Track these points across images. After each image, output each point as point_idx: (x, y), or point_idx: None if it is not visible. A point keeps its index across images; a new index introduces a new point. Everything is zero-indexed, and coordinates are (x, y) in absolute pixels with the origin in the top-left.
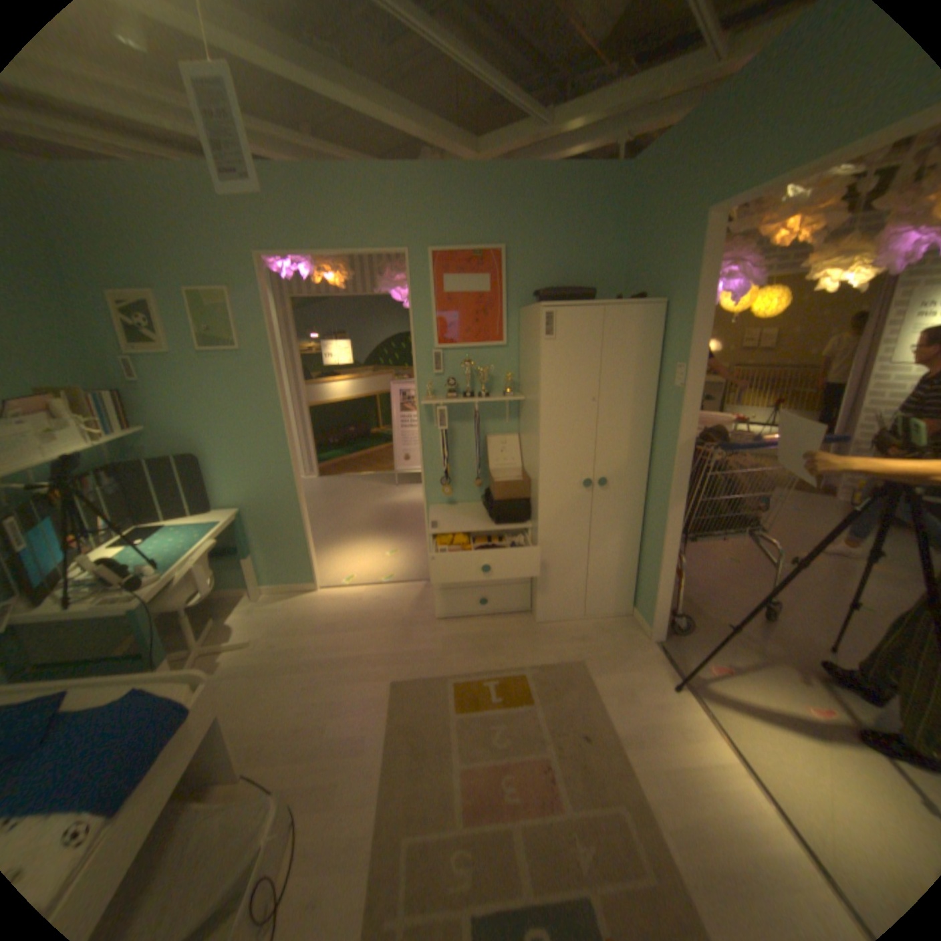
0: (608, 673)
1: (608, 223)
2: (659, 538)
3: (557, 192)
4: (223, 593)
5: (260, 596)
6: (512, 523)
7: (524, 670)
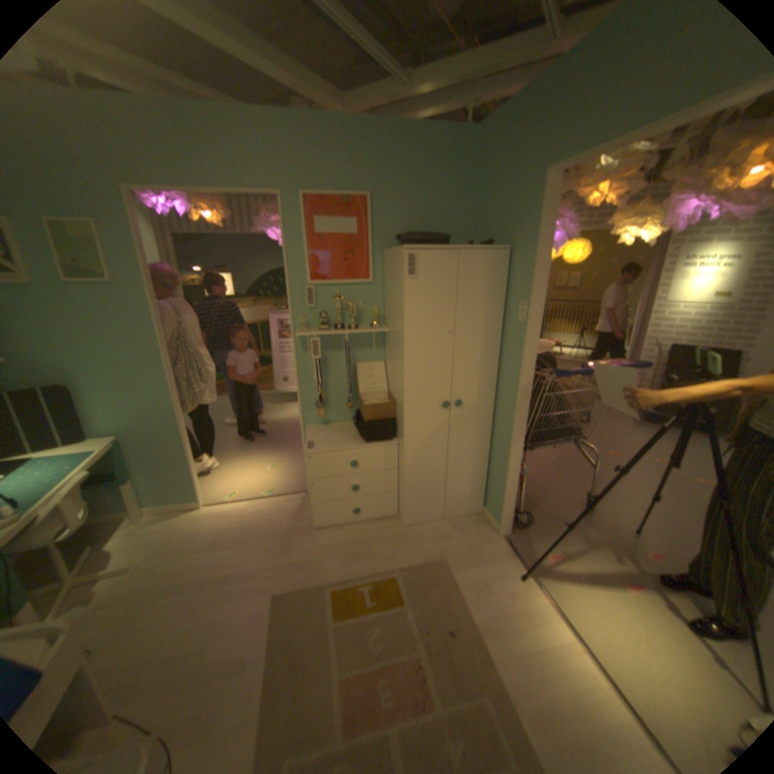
0: (466, 568)
1: (459, 177)
2: (506, 449)
3: (415, 146)
4: (102, 517)
5: (141, 517)
6: (380, 440)
7: (394, 571)
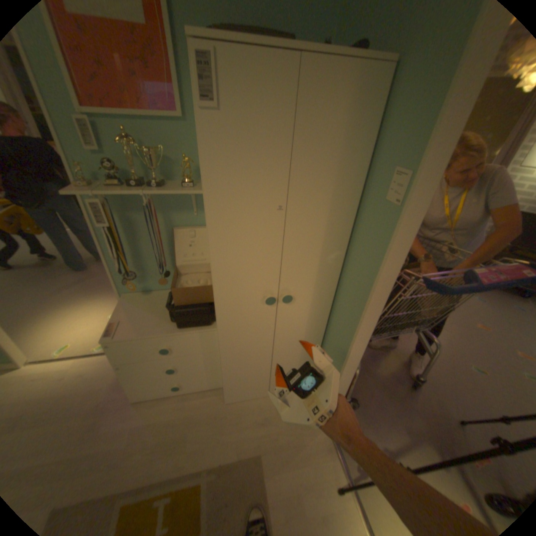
0: (281, 472)
1: None
2: (341, 353)
3: None
4: None
5: None
6: (197, 327)
7: (201, 476)
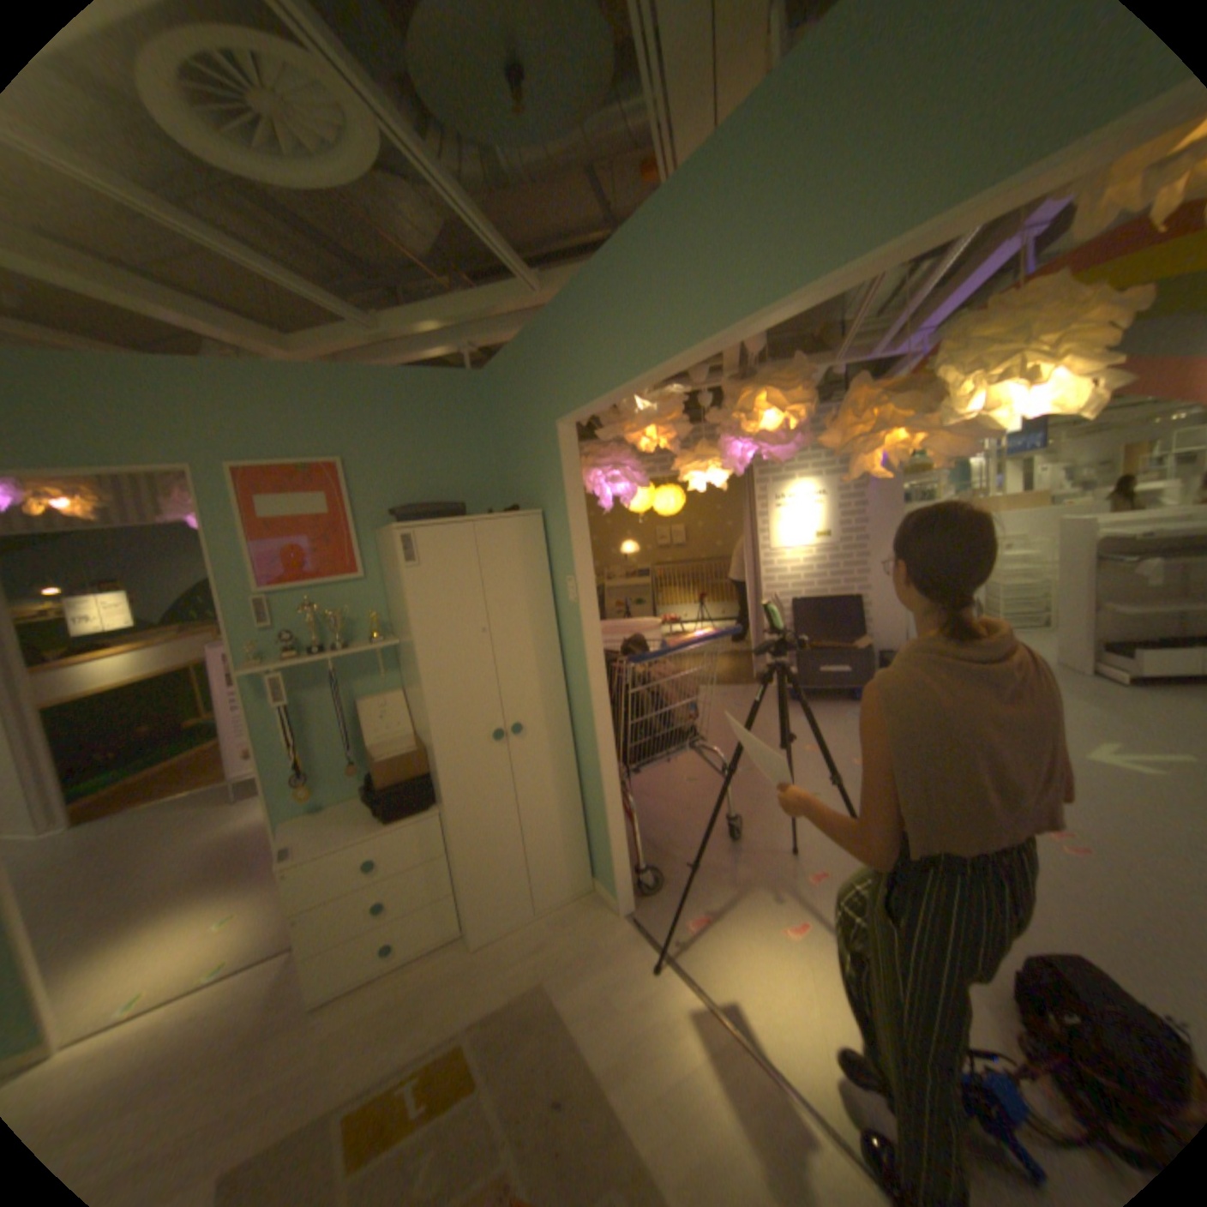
0: (573, 986)
1: (468, 433)
2: (597, 781)
3: (400, 400)
4: None
5: None
6: (410, 817)
7: (458, 1037)
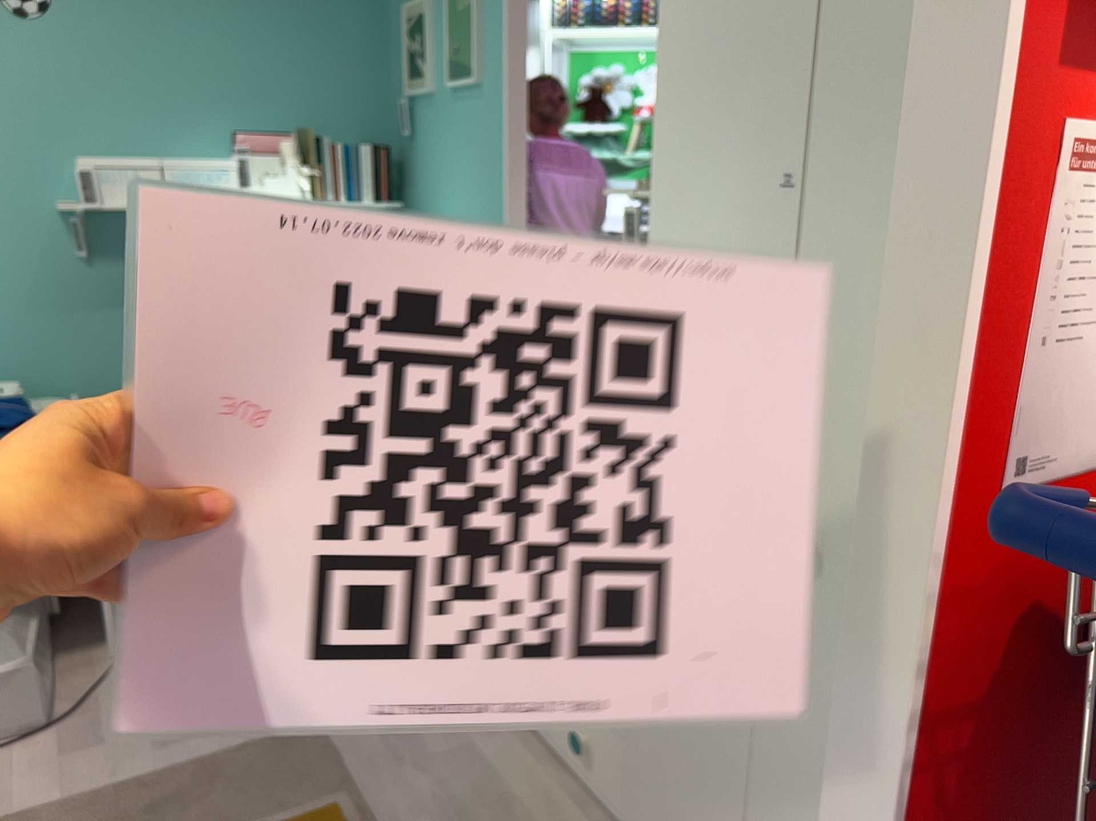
0: None
1: None
2: None
3: None
4: None
5: None
6: None
7: None
